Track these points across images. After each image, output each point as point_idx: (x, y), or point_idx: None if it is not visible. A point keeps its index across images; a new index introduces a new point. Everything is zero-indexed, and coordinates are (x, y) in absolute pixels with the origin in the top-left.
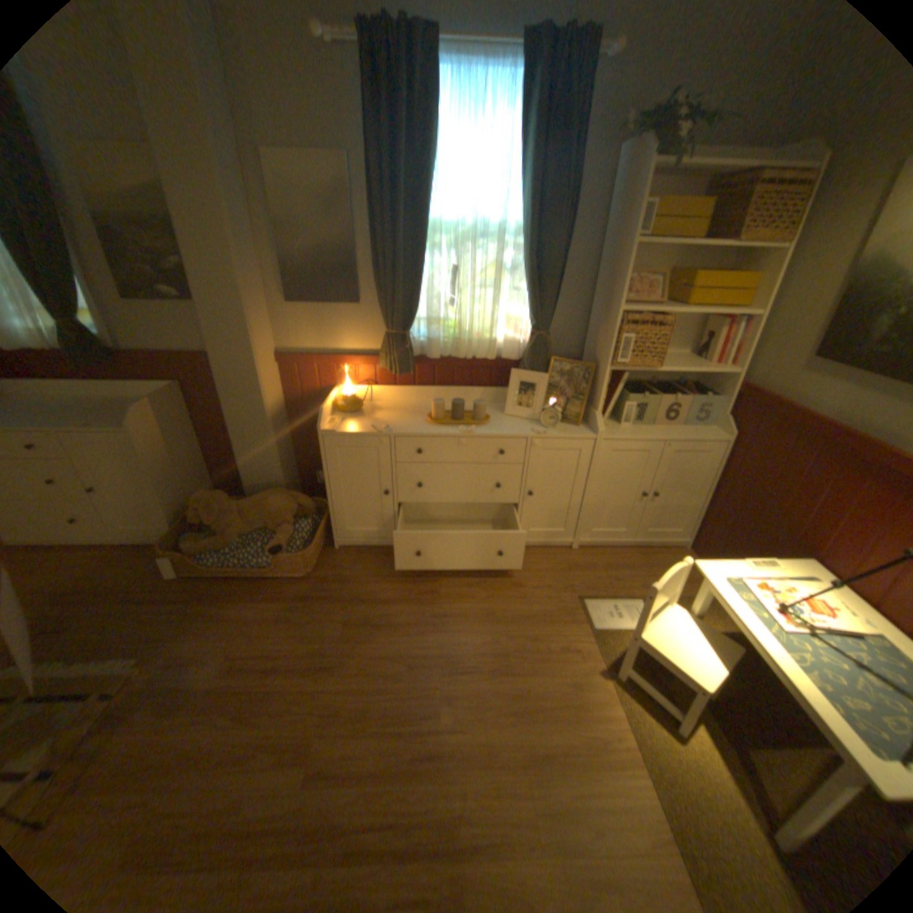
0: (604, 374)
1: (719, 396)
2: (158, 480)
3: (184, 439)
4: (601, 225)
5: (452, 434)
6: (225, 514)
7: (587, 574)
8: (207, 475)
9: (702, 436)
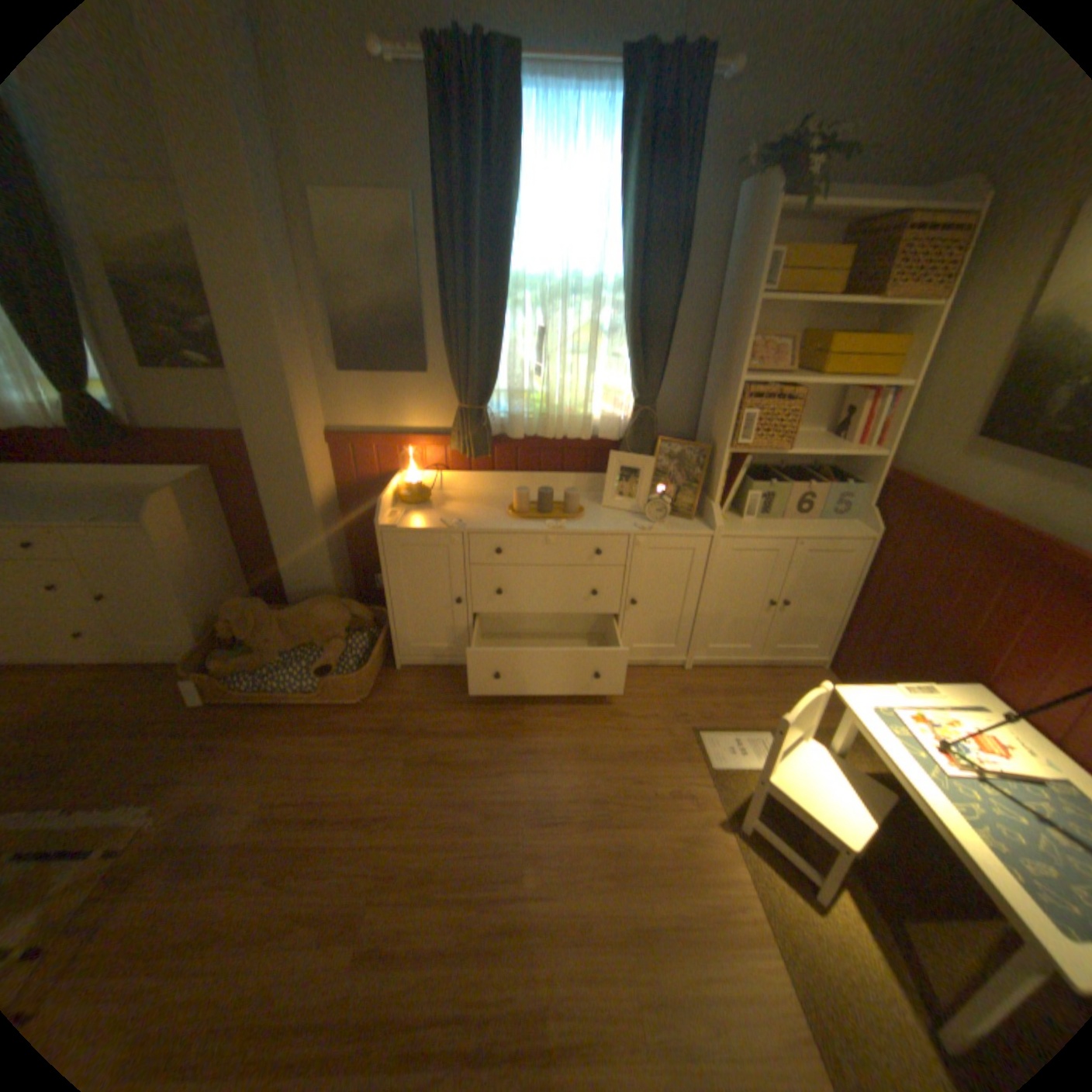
0: (722, 458)
1: (861, 483)
2: (182, 586)
3: (215, 536)
4: (717, 279)
5: (538, 530)
6: (263, 627)
7: (703, 701)
8: (242, 579)
9: (842, 532)
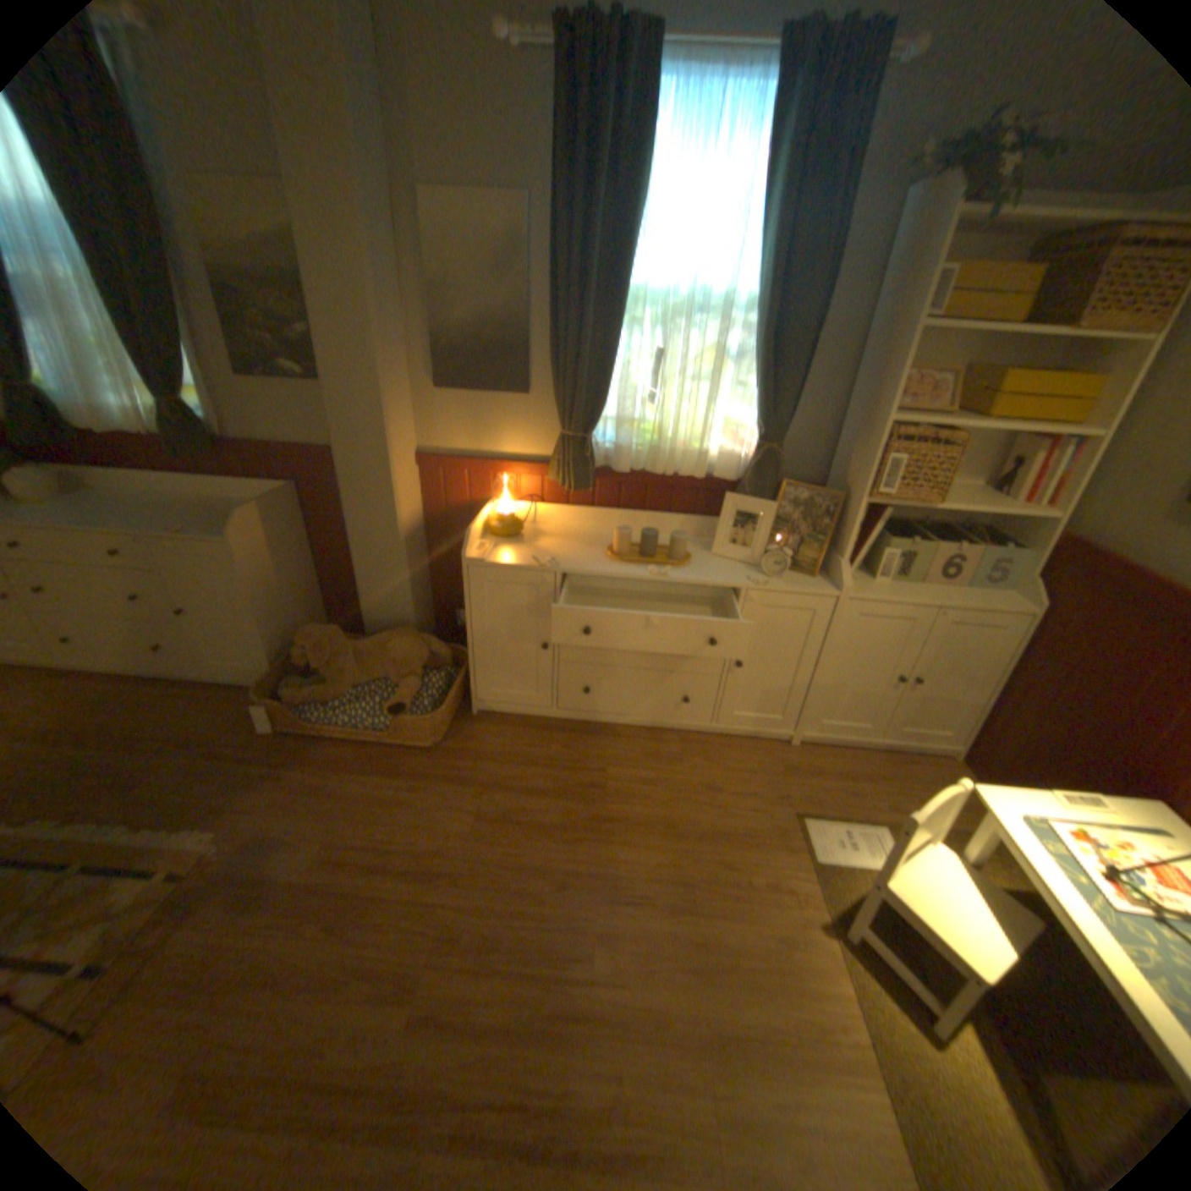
0: (858, 509)
1: (1024, 549)
2: (260, 607)
3: (296, 556)
4: (869, 301)
5: (638, 576)
6: (338, 656)
7: (811, 784)
8: (321, 603)
9: (996, 605)
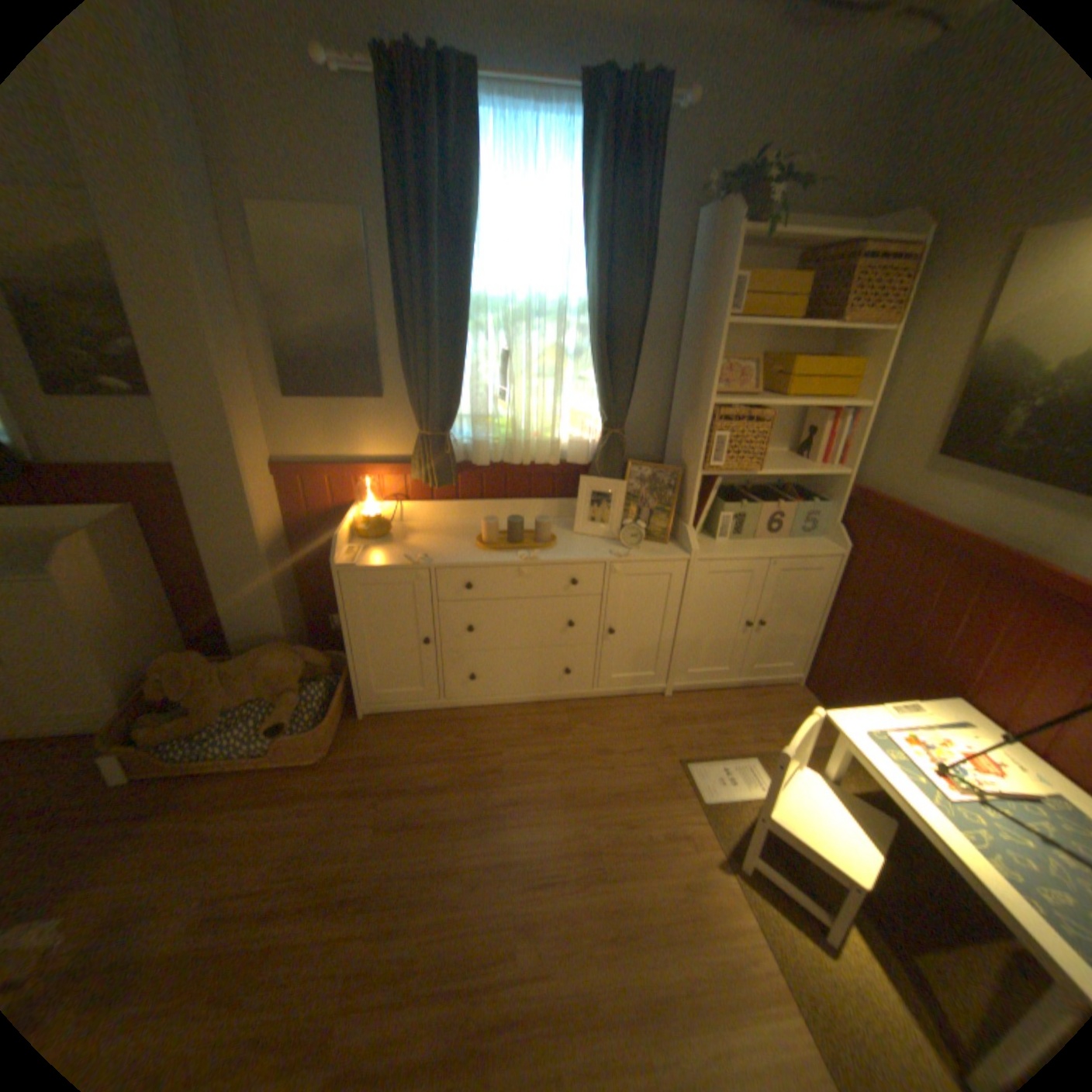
0: (695, 481)
1: (826, 501)
2: (101, 644)
3: (141, 582)
4: (679, 303)
5: (510, 562)
6: (202, 684)
7: (687, 730)
8: (175, 628)
9: (812, 550)
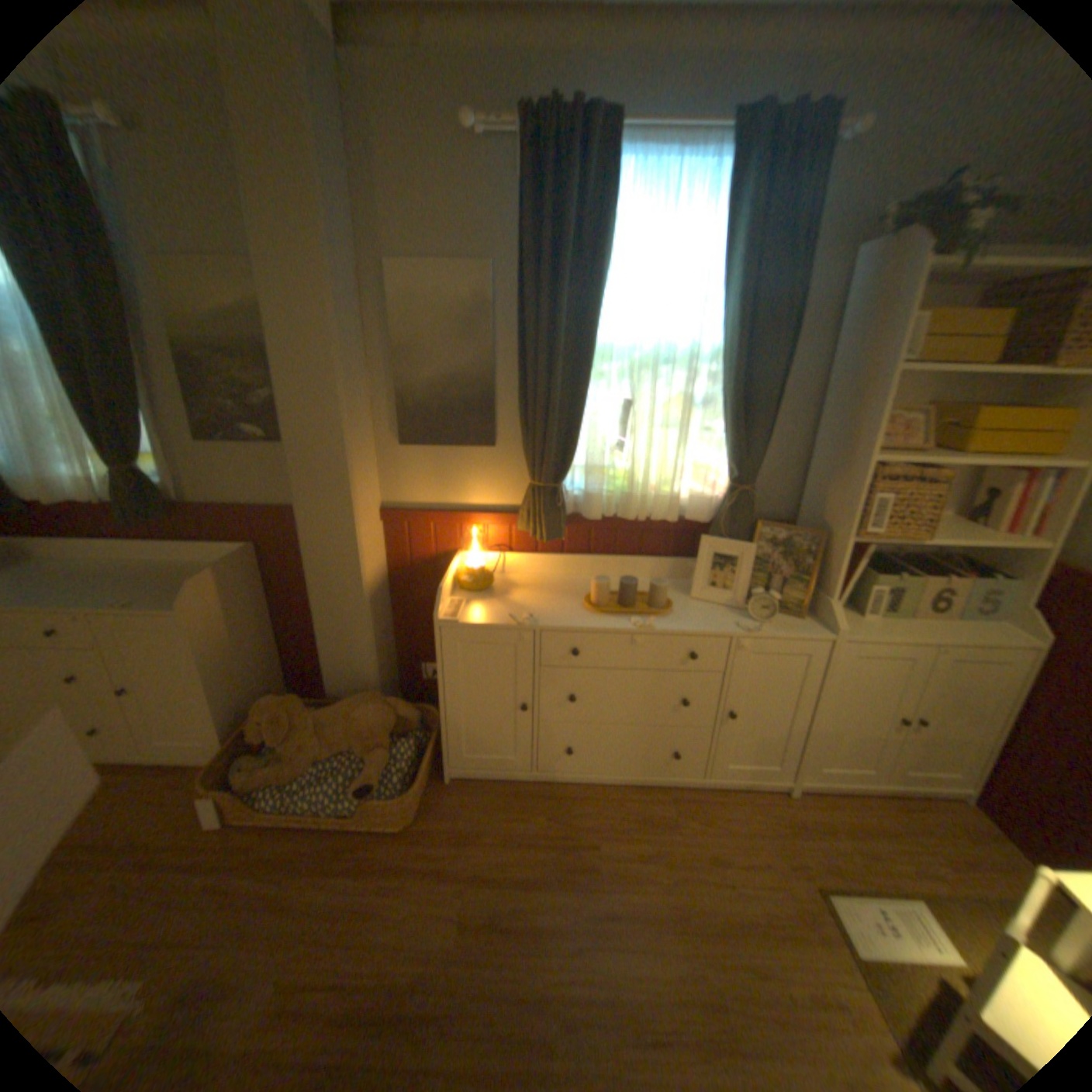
0: (845, 548)
1: (1012, 579)
2: (212, 680)
3: (253, 618)
4: (827, 347)
5: (623, 628)
6: (298, 730)
7: (825, 846)
8: (278, 664)
9: (997, 639)
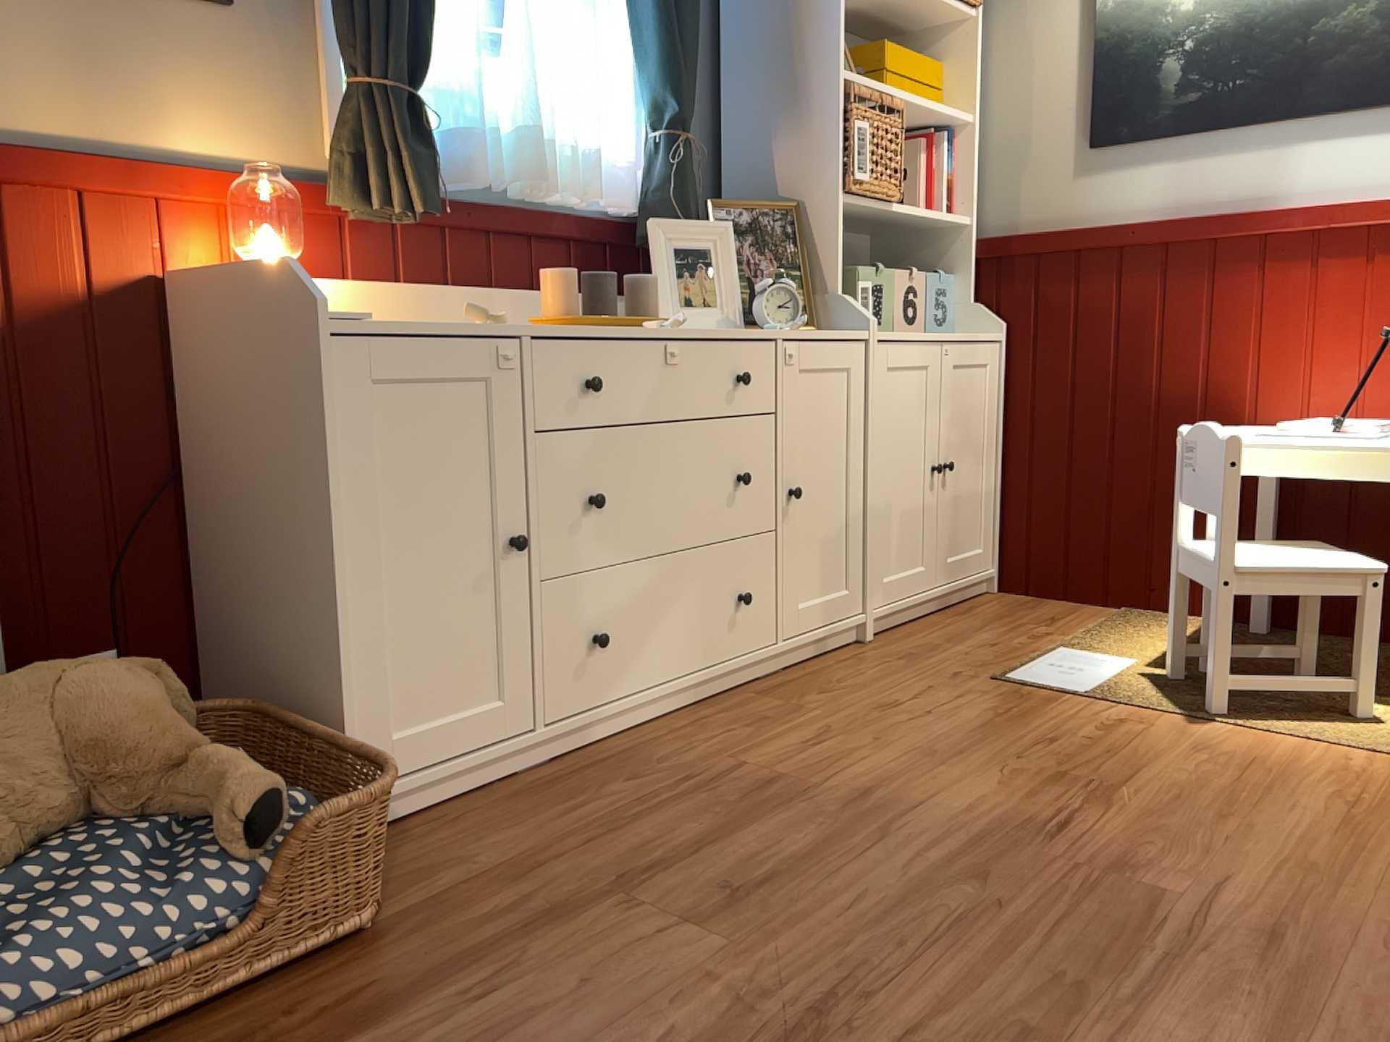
0: (834, 209)
1: (940, 278)
2: None
3: None
4: None
5: (645, 331)
6: None
7: (944, 654)
8: None
9: (968, 335)
